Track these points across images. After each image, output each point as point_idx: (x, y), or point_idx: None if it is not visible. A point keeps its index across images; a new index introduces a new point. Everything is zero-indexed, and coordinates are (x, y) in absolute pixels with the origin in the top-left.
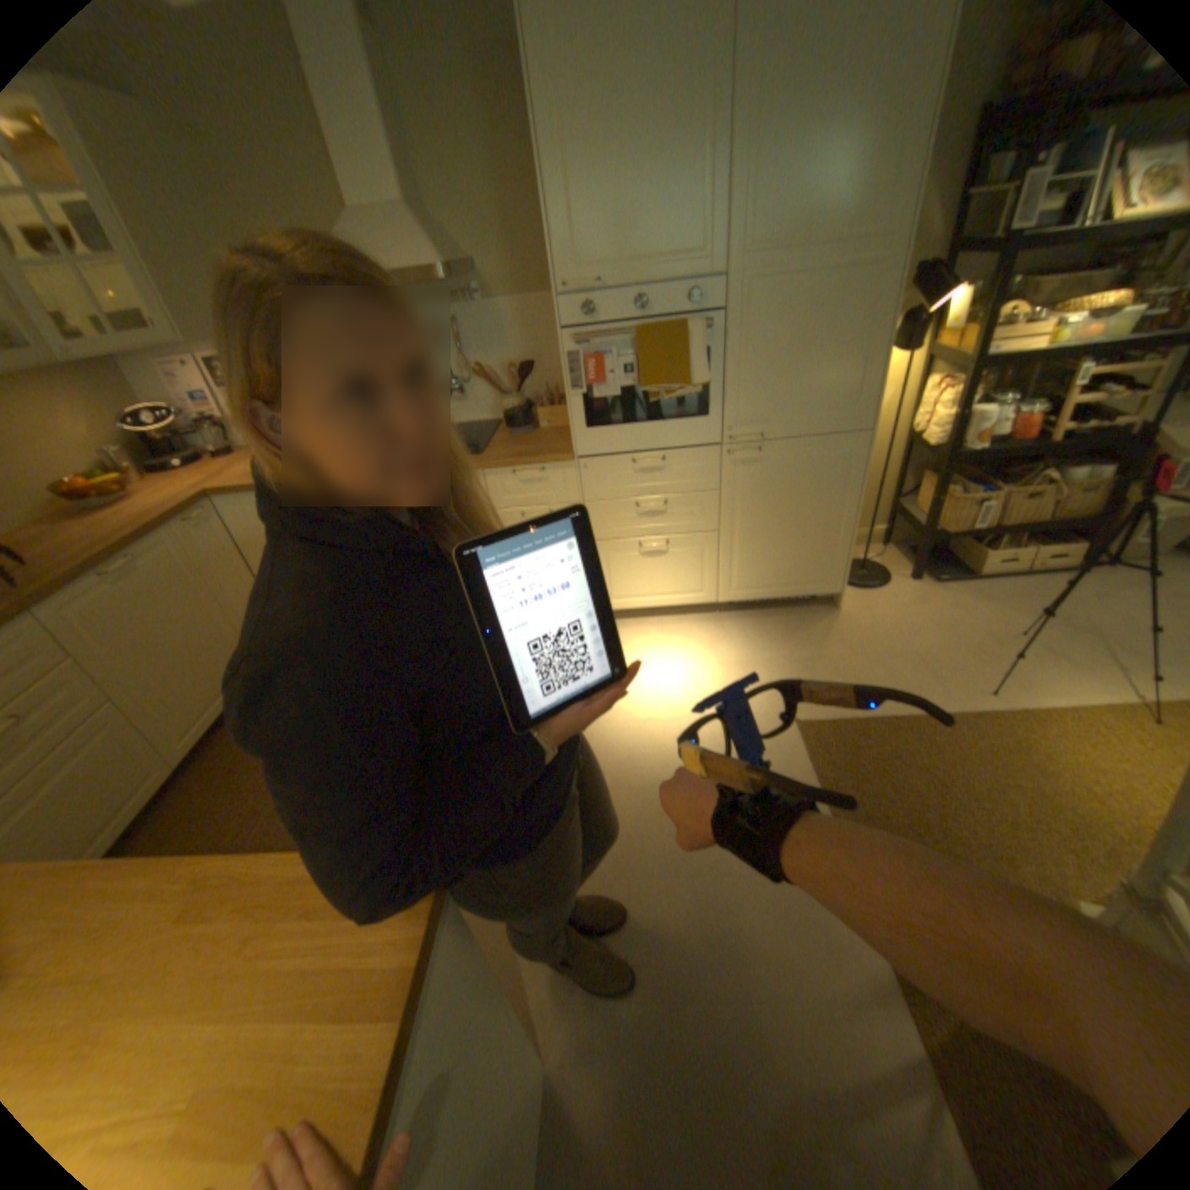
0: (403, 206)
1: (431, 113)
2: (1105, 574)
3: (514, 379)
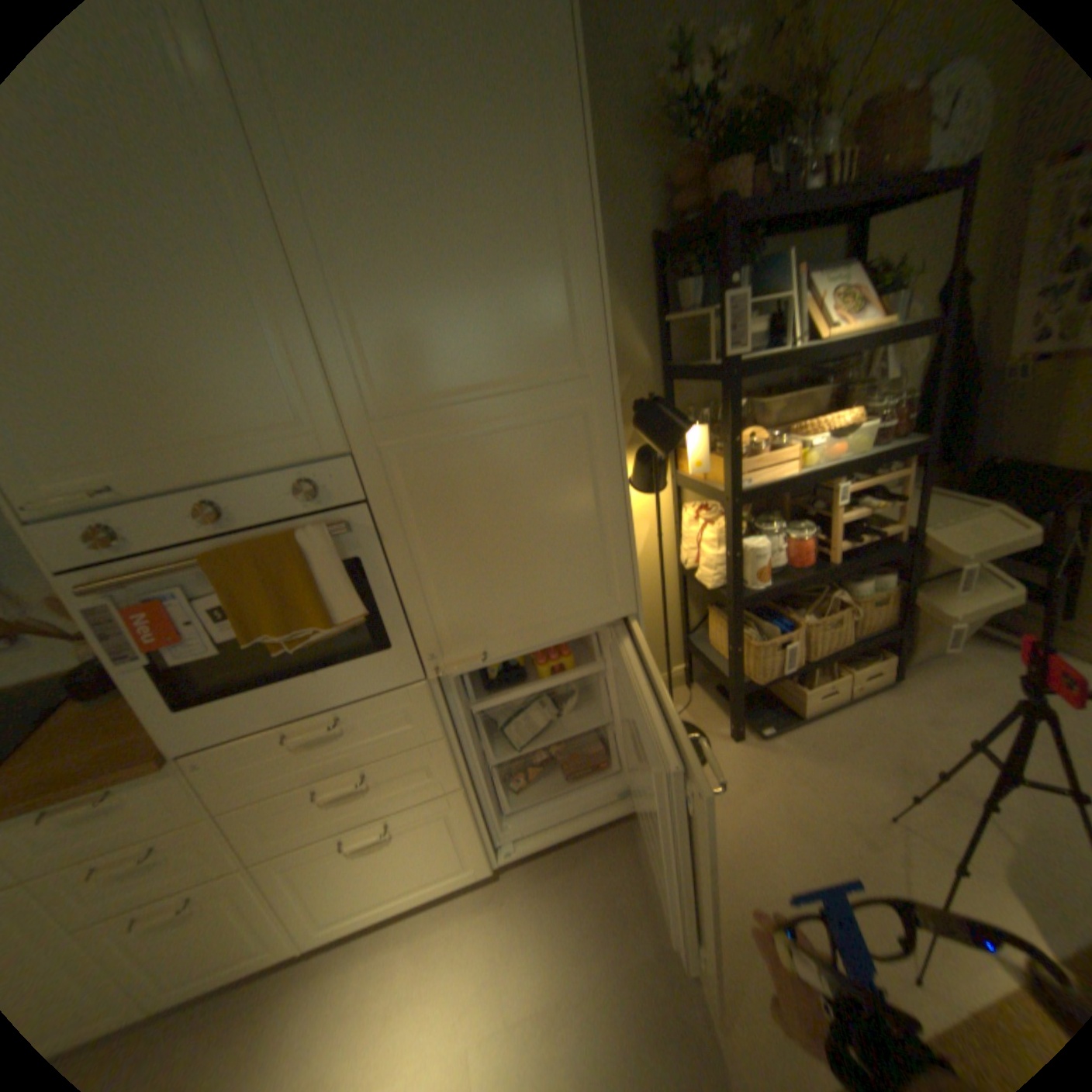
0: None
1: None
2: (923, 685)
3: None
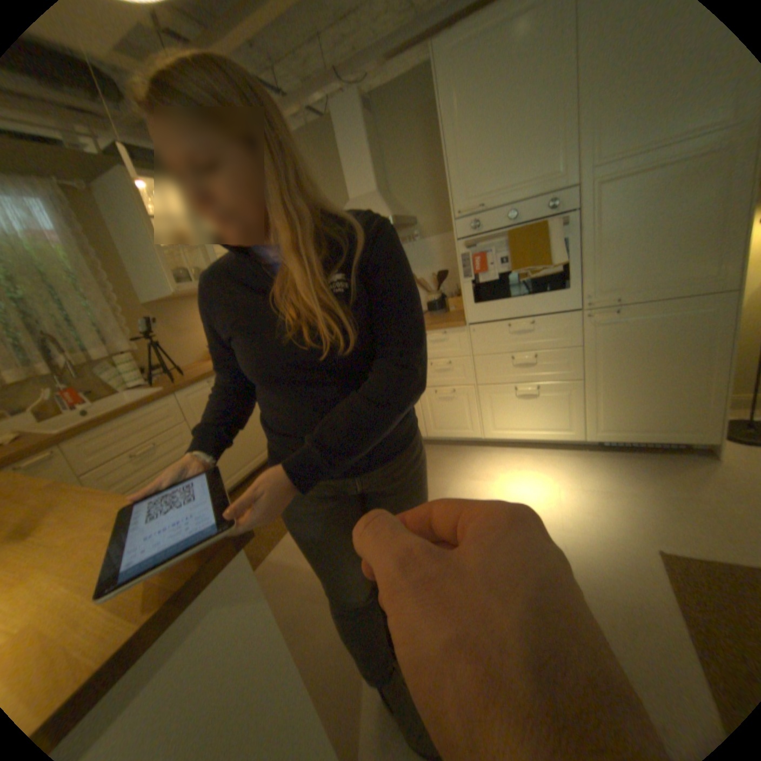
0: (378, 190)
1: (399, 142)
2: None
3: (439, 283)
